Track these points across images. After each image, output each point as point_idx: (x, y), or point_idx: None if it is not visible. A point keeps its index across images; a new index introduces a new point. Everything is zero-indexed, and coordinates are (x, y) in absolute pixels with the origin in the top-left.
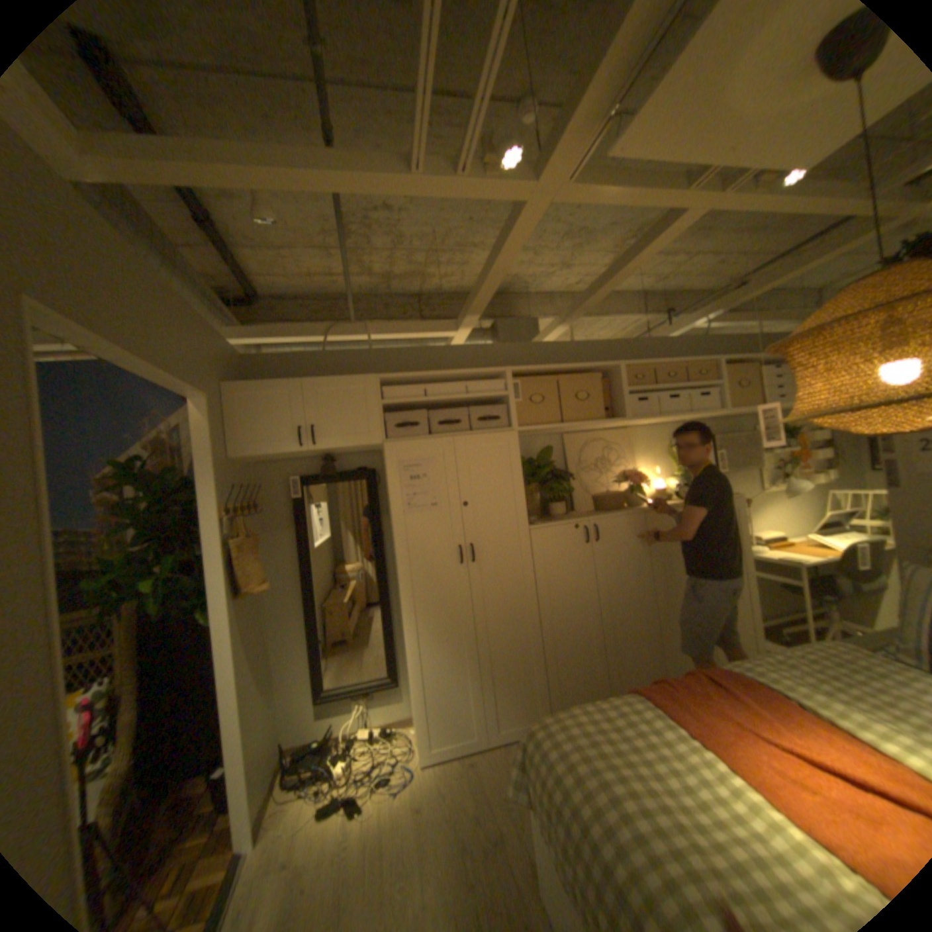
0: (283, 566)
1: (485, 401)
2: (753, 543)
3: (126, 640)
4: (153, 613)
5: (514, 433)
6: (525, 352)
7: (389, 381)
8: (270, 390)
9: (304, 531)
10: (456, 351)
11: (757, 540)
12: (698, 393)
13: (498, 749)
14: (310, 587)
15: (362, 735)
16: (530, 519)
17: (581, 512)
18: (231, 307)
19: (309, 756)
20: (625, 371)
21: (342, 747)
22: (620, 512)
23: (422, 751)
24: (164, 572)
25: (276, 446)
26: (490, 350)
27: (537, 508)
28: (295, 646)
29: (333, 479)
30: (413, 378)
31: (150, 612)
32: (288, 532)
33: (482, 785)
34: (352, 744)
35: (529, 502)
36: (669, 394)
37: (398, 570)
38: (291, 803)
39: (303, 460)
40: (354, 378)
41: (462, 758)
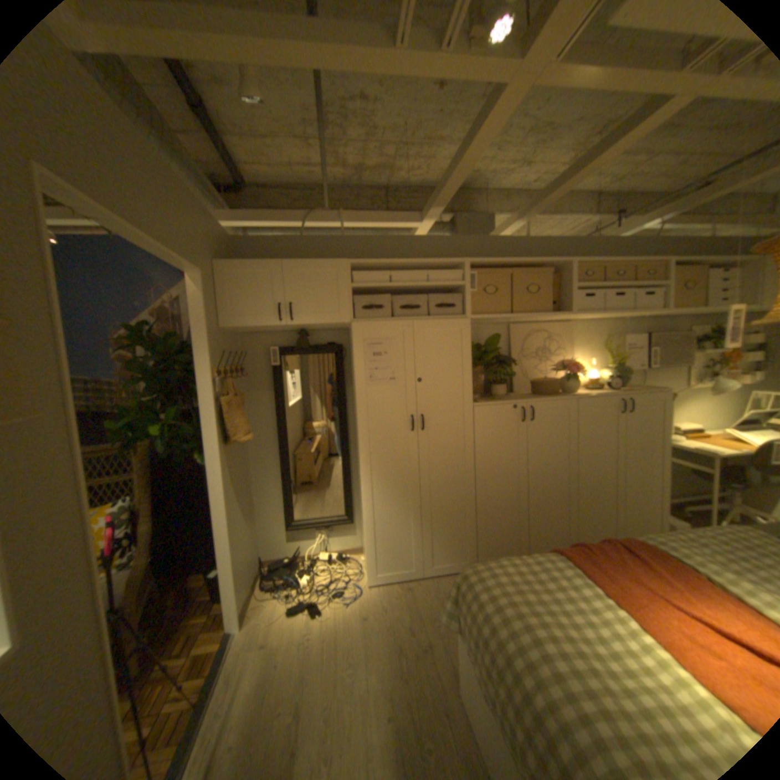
0: (265, 421)
1: (444, 290)
2: (673, 433)
3: (143, 470)
4: (162, 451)
5: (468, 320)
6: (483, 245)
7: (360, 266)
8: (256, 270)
9: (282, 393)
10: (420, 242)
11: (677, 430)
12: (643, 292)
13: (432, 579)
14: (286, 440)
15: (324, 557)
16: (475, 397)
17: (520, 394)
18: (223, 192)
19: (282, 568)
20: (577, 268)
21: (308, 564)
22: (556, 397)
23: (371, 575)
24: (170, 420)
25: (260, 320)
26: (452, 242)
27: (482, 388)
28: (273, 485)
29: (307, 351)
30: (381, 265)
31: (160, 451)
32: (269, 393)
33: (418, 605)
34: (316, 563)
35: (474, 382)
36: (615, 292)
37: (359, 432)
38: (269, 601)
39: (282, 334)
40: (329, 262)
41: (402, 583)
